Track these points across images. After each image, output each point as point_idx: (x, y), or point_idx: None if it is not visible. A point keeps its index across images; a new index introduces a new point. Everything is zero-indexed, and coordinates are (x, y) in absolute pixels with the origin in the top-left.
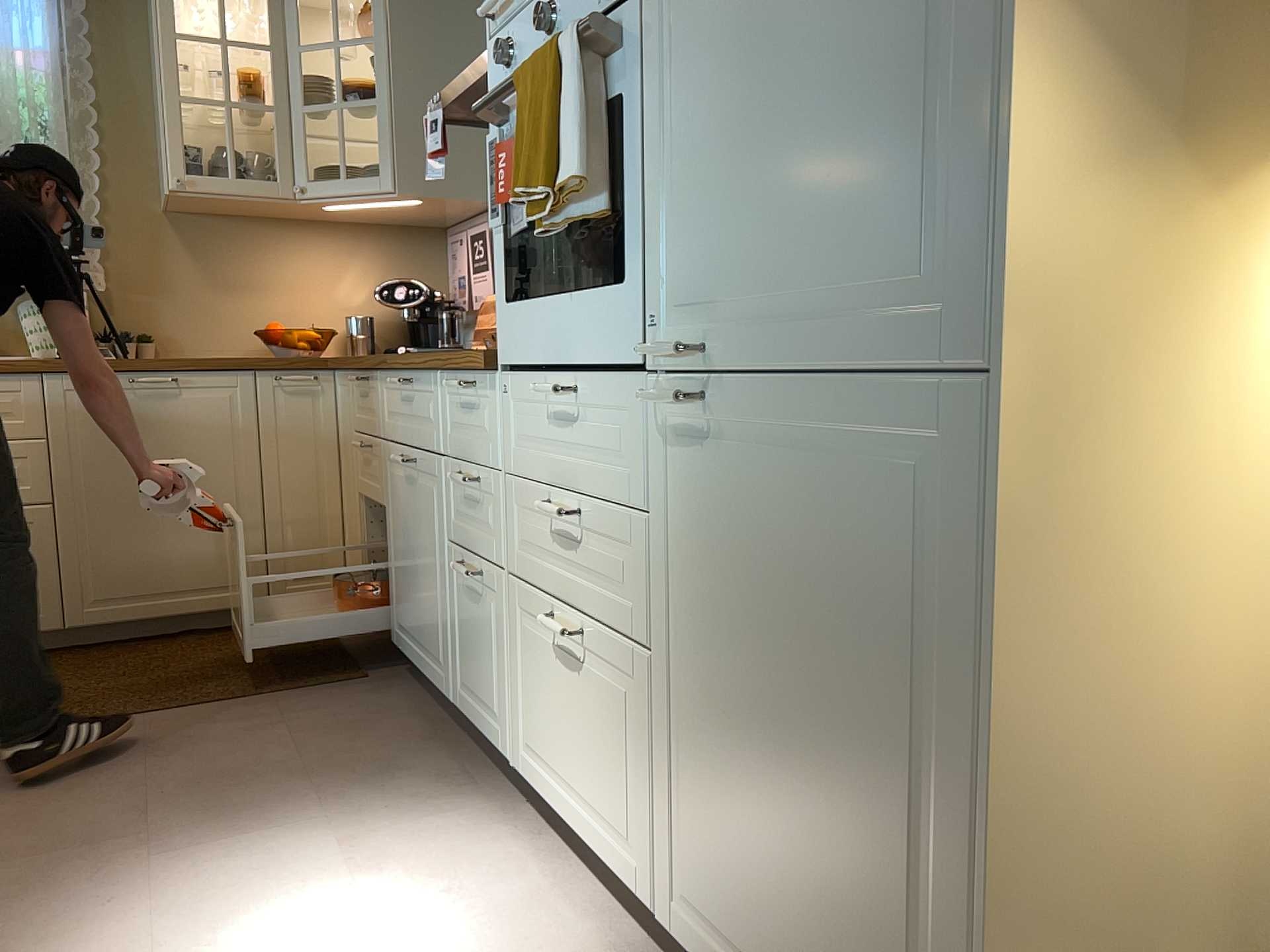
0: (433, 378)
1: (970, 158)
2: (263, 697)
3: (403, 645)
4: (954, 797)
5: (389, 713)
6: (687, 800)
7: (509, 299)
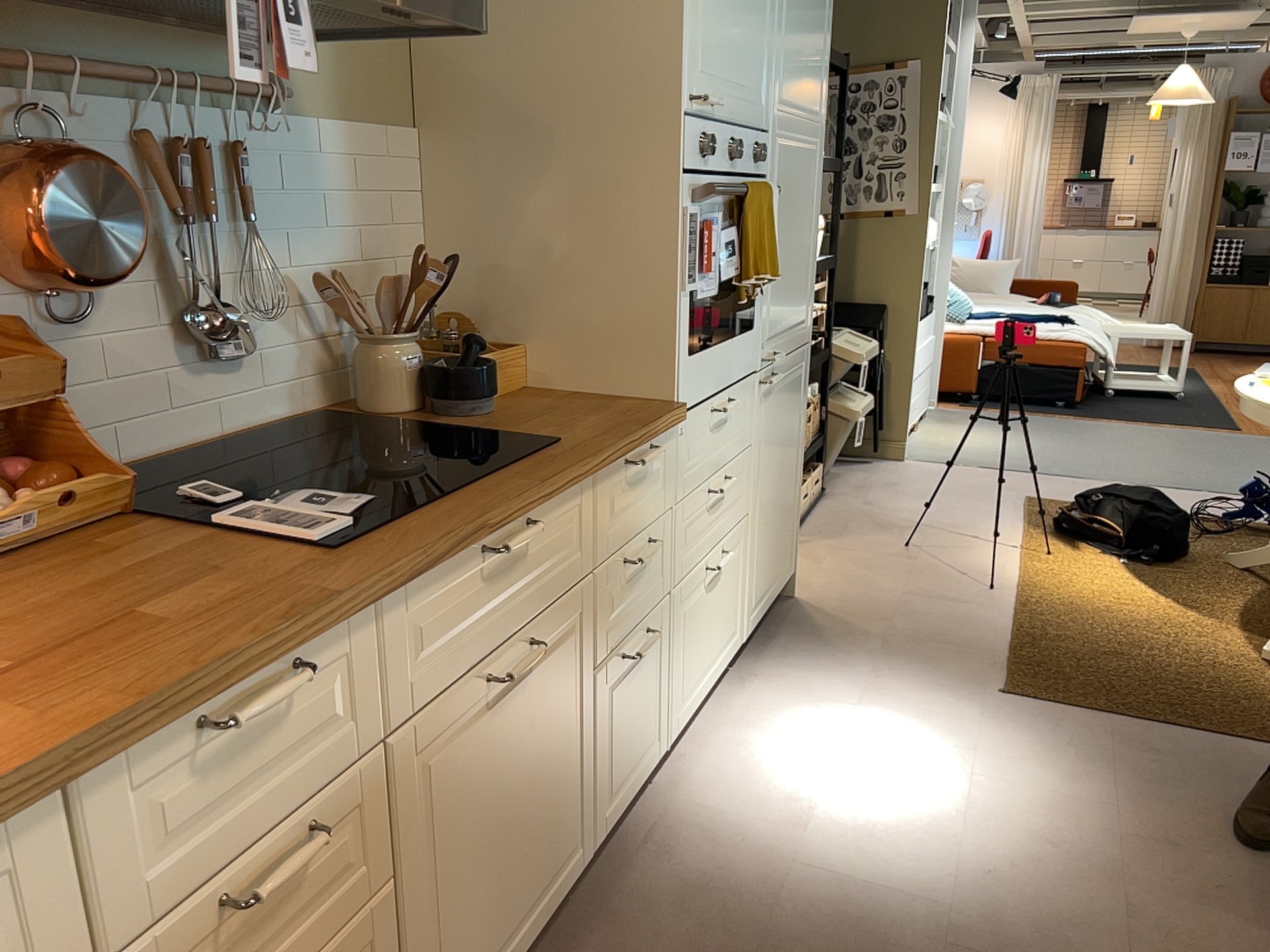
0: (586, 483)
1: (810, 286)
2: None
3: None
4: (798, 456)
5: None
6: (755, 561)
7: (688, 353)
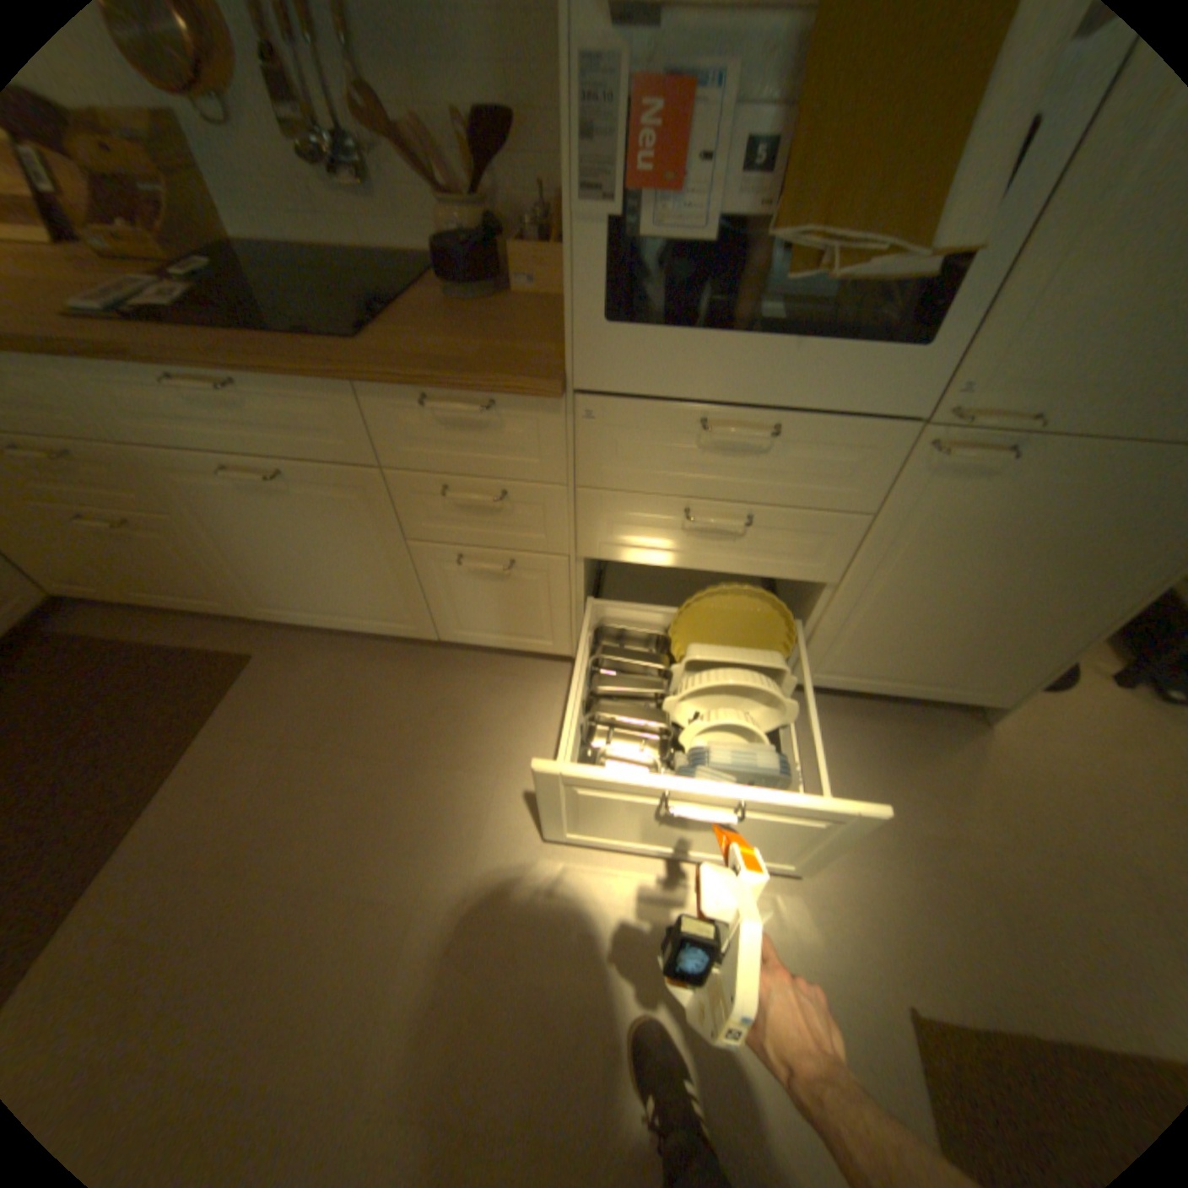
0: (333, 386)
1: None
2: (194, 743)
3: (290, 618)
4: (1105, 605)
5: (345, 672)
6: (844, 637)
7: (606, 317)
